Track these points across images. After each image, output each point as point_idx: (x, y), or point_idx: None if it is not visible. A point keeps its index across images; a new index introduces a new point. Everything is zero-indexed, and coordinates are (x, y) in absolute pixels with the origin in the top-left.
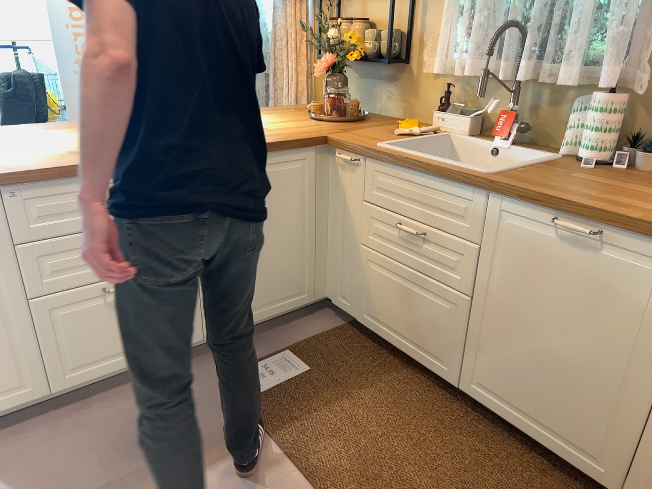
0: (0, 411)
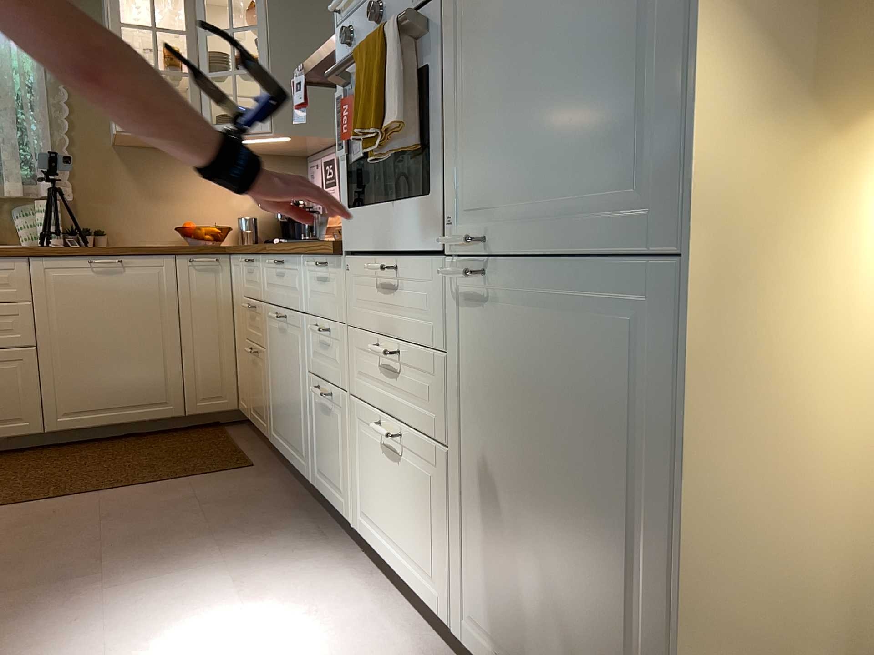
0: None
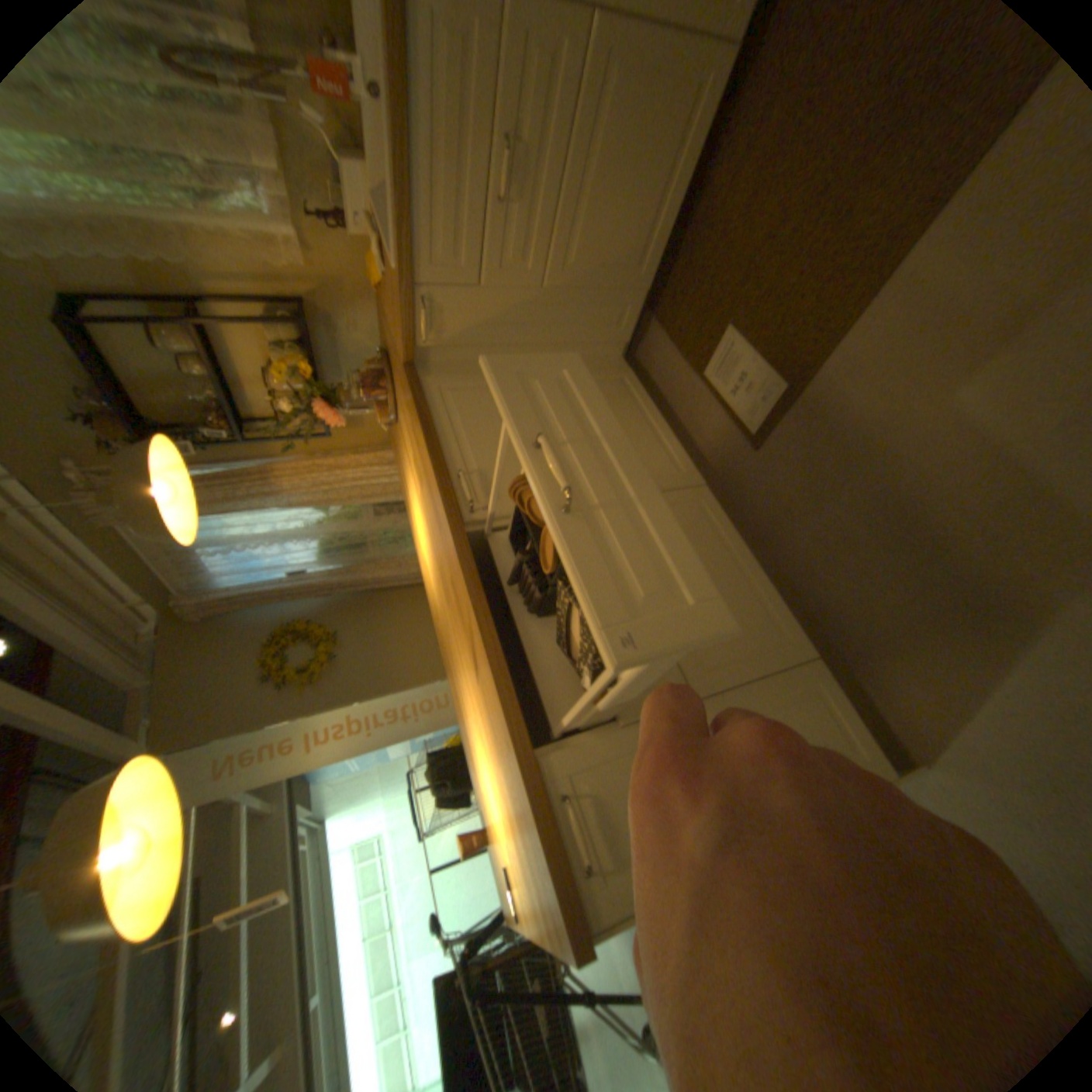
0: (862, 718)
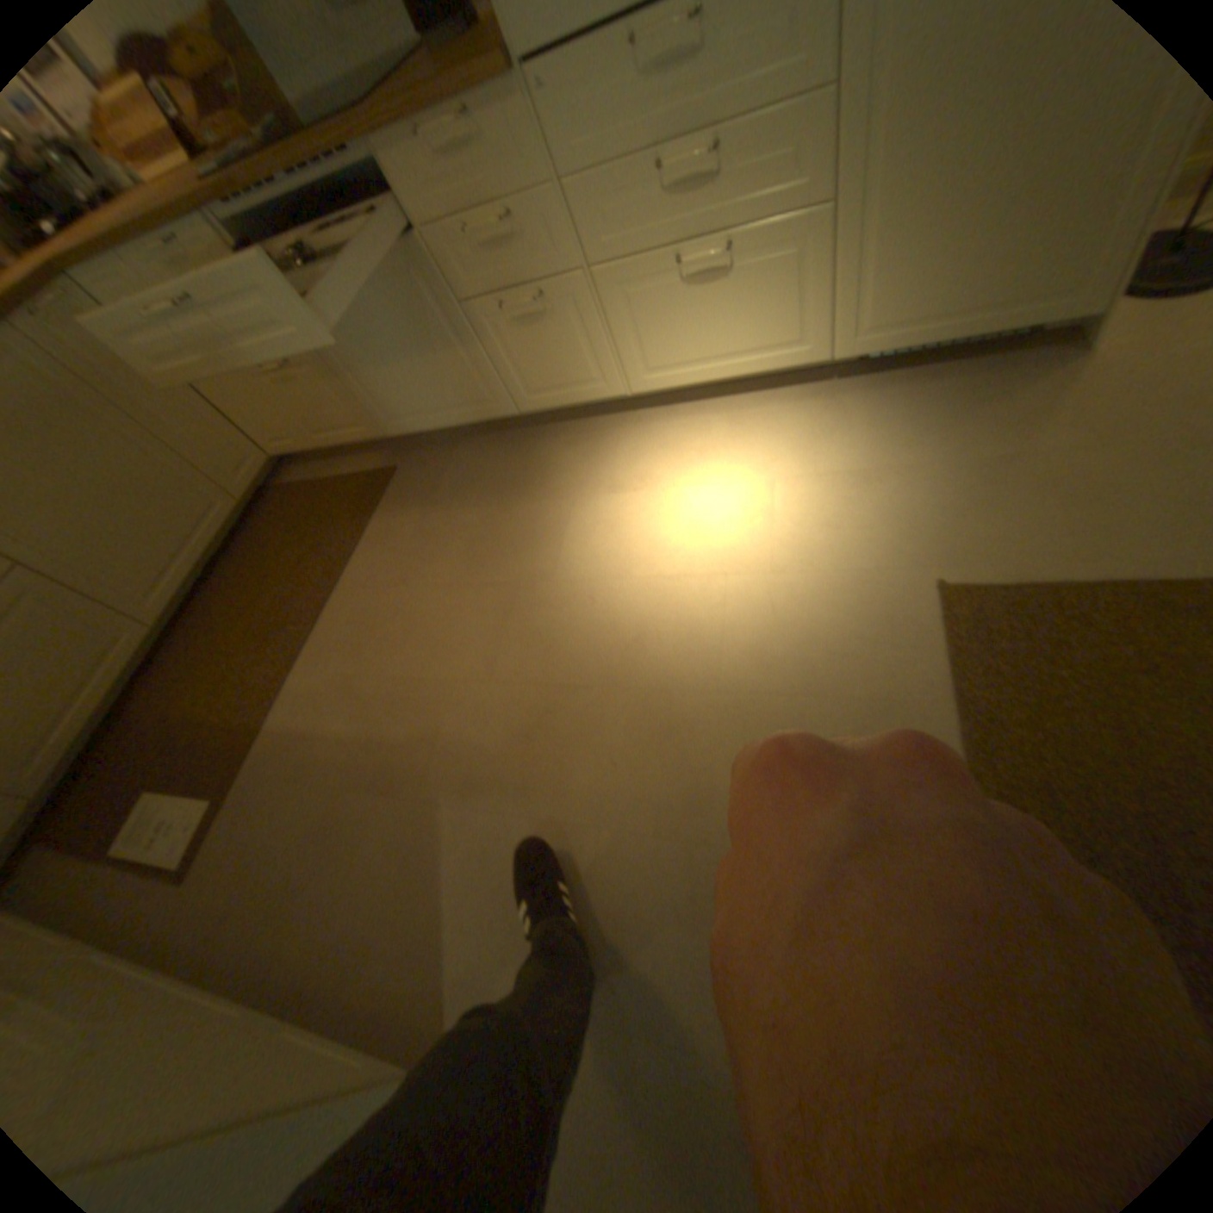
0: (346, 1053)
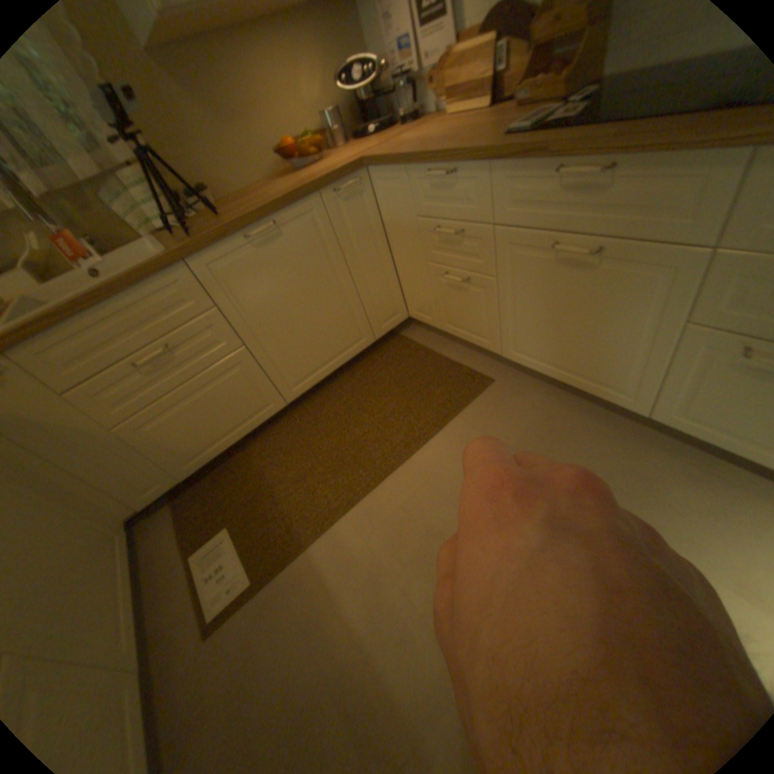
0: None
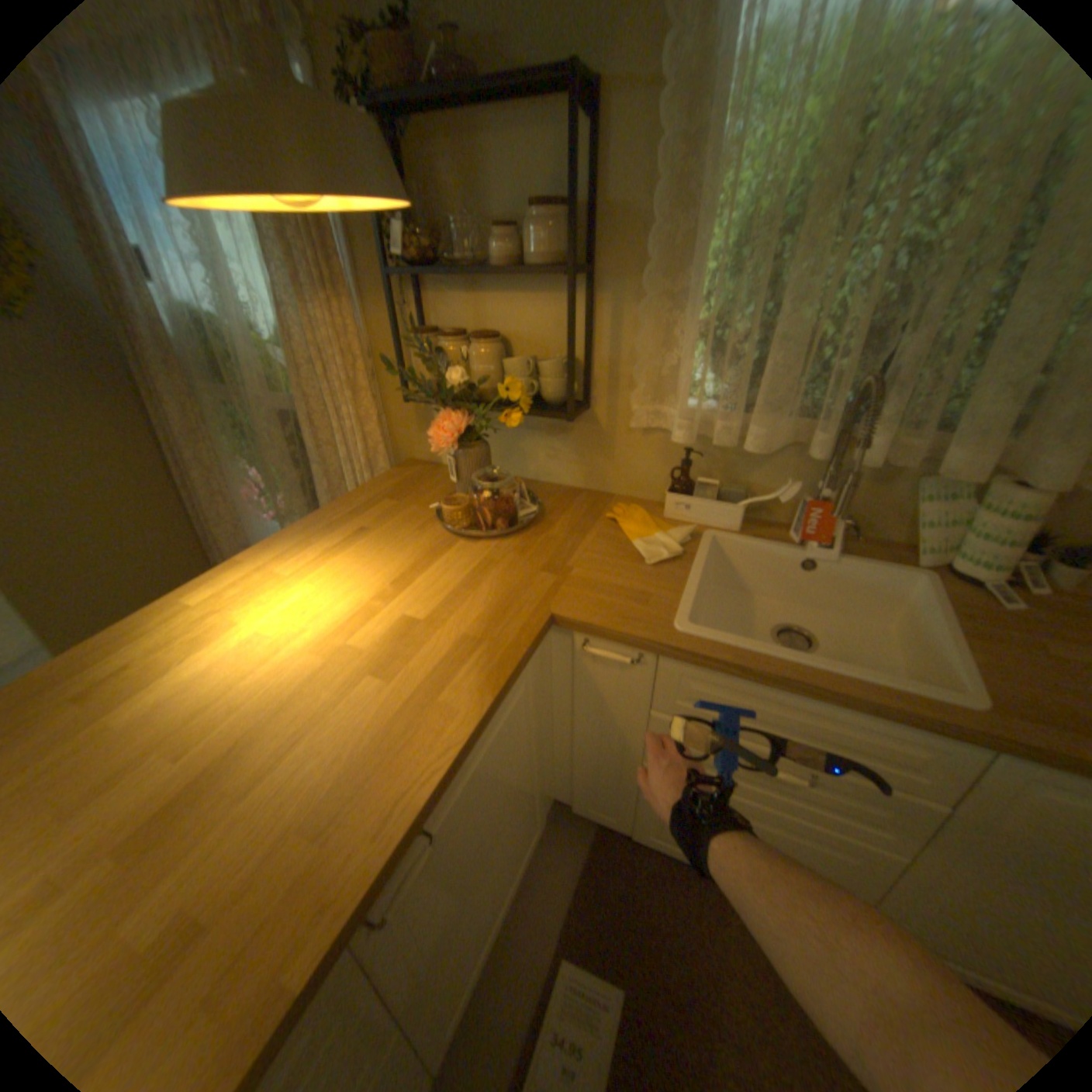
0: None
